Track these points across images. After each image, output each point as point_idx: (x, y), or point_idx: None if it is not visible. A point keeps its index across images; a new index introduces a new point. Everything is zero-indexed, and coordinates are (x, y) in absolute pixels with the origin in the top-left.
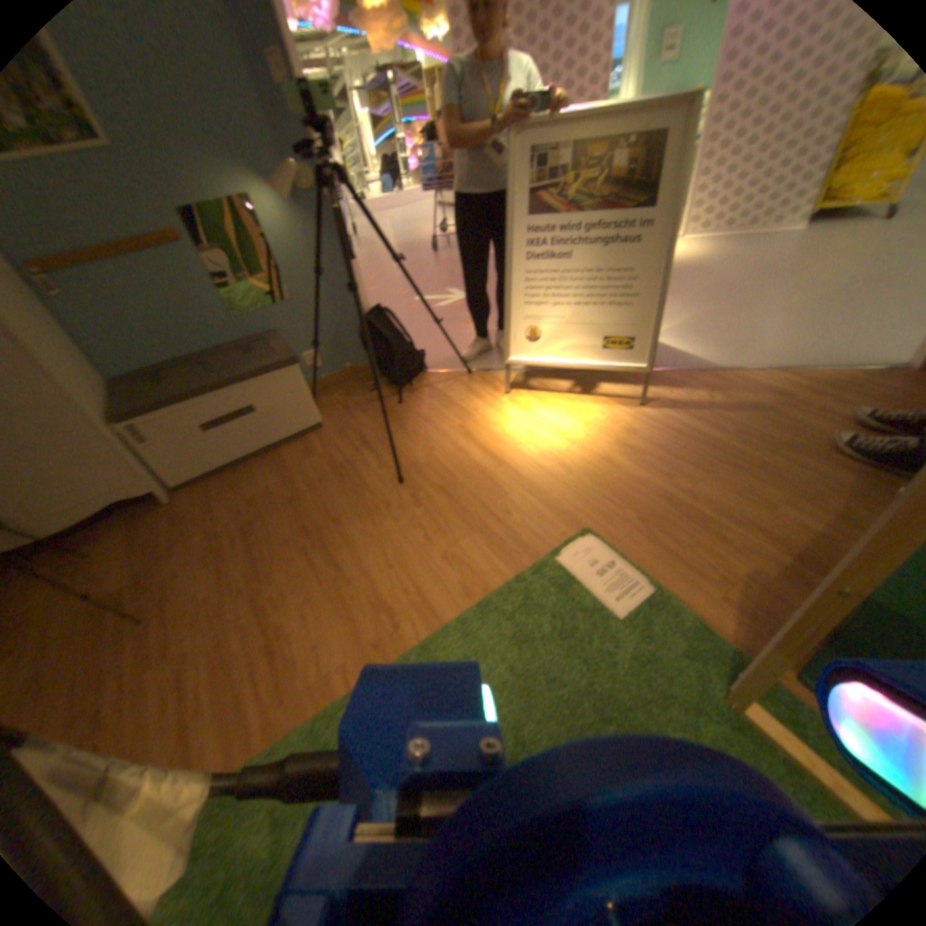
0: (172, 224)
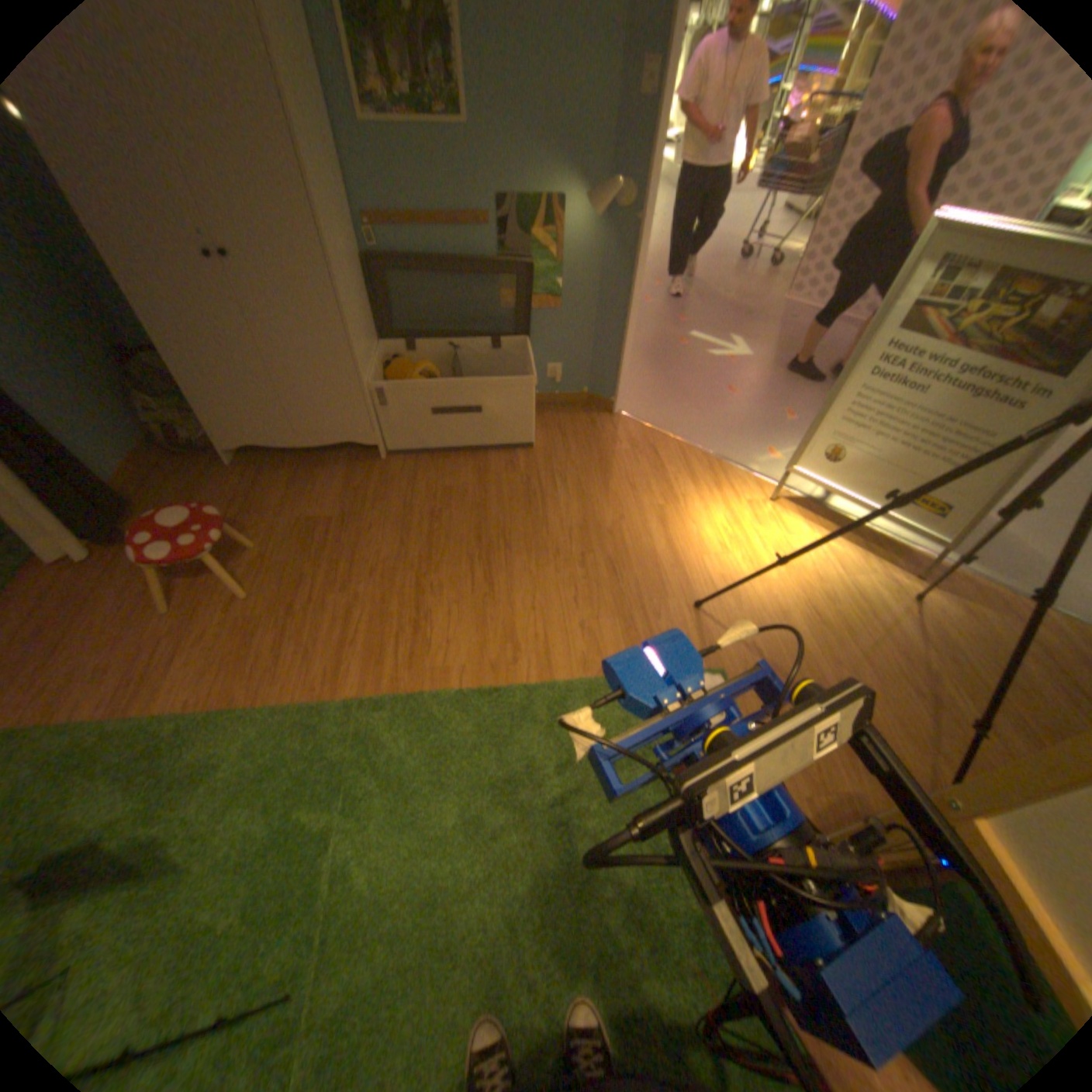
0: (486, 204)
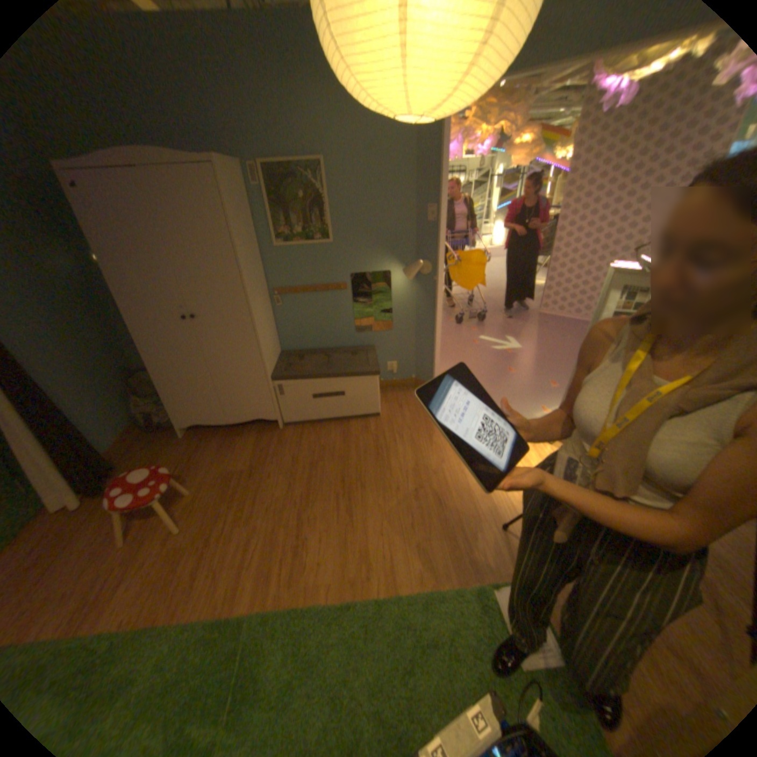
0: (345, 279)
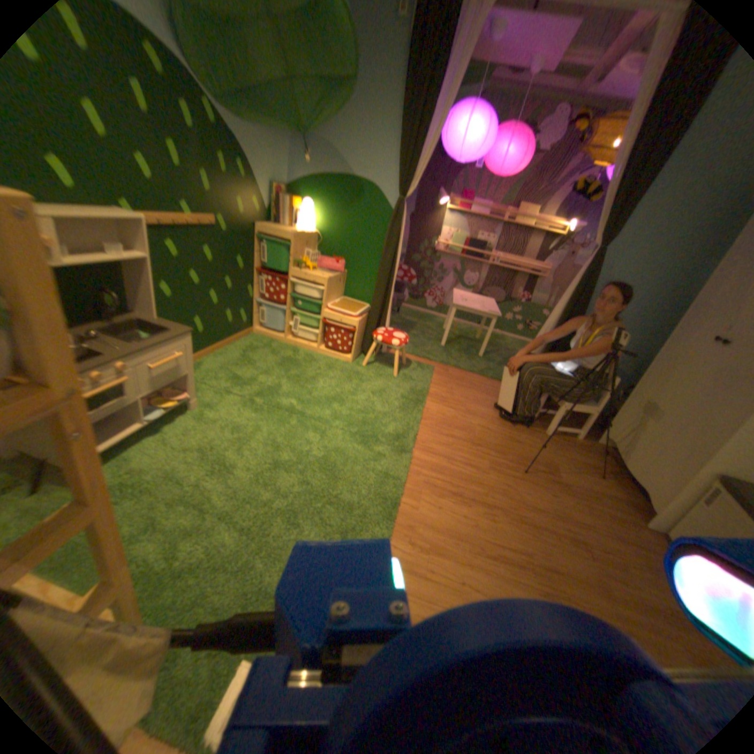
0: None
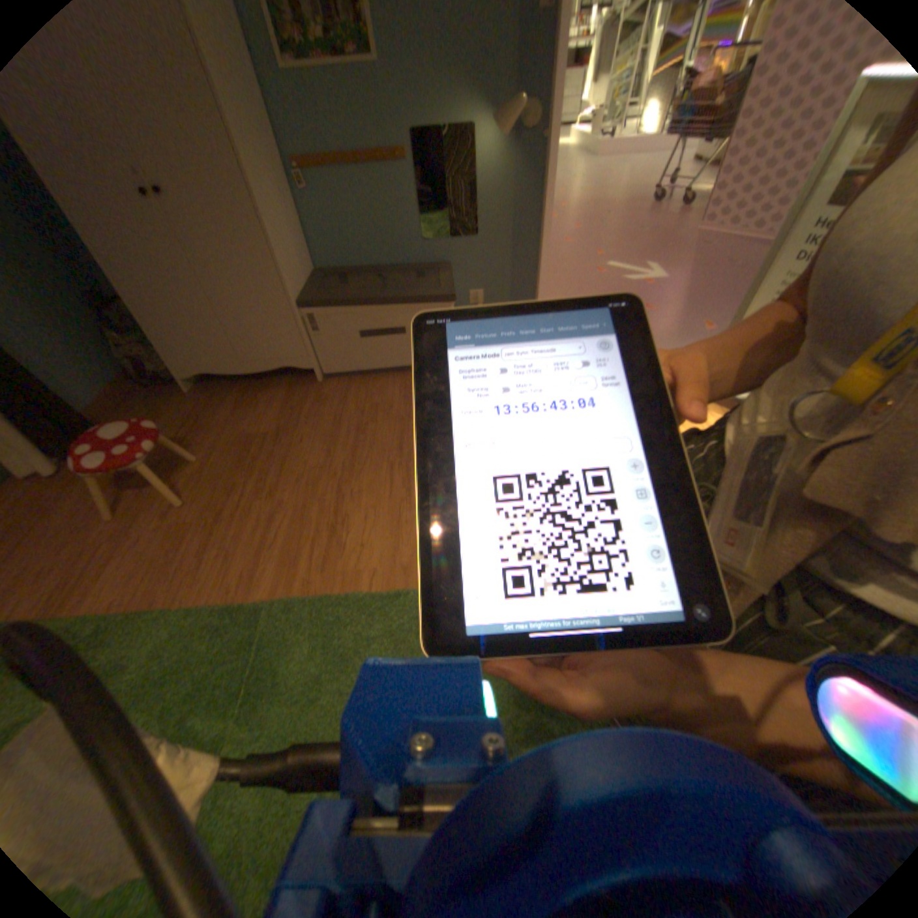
0: (400, 138)
